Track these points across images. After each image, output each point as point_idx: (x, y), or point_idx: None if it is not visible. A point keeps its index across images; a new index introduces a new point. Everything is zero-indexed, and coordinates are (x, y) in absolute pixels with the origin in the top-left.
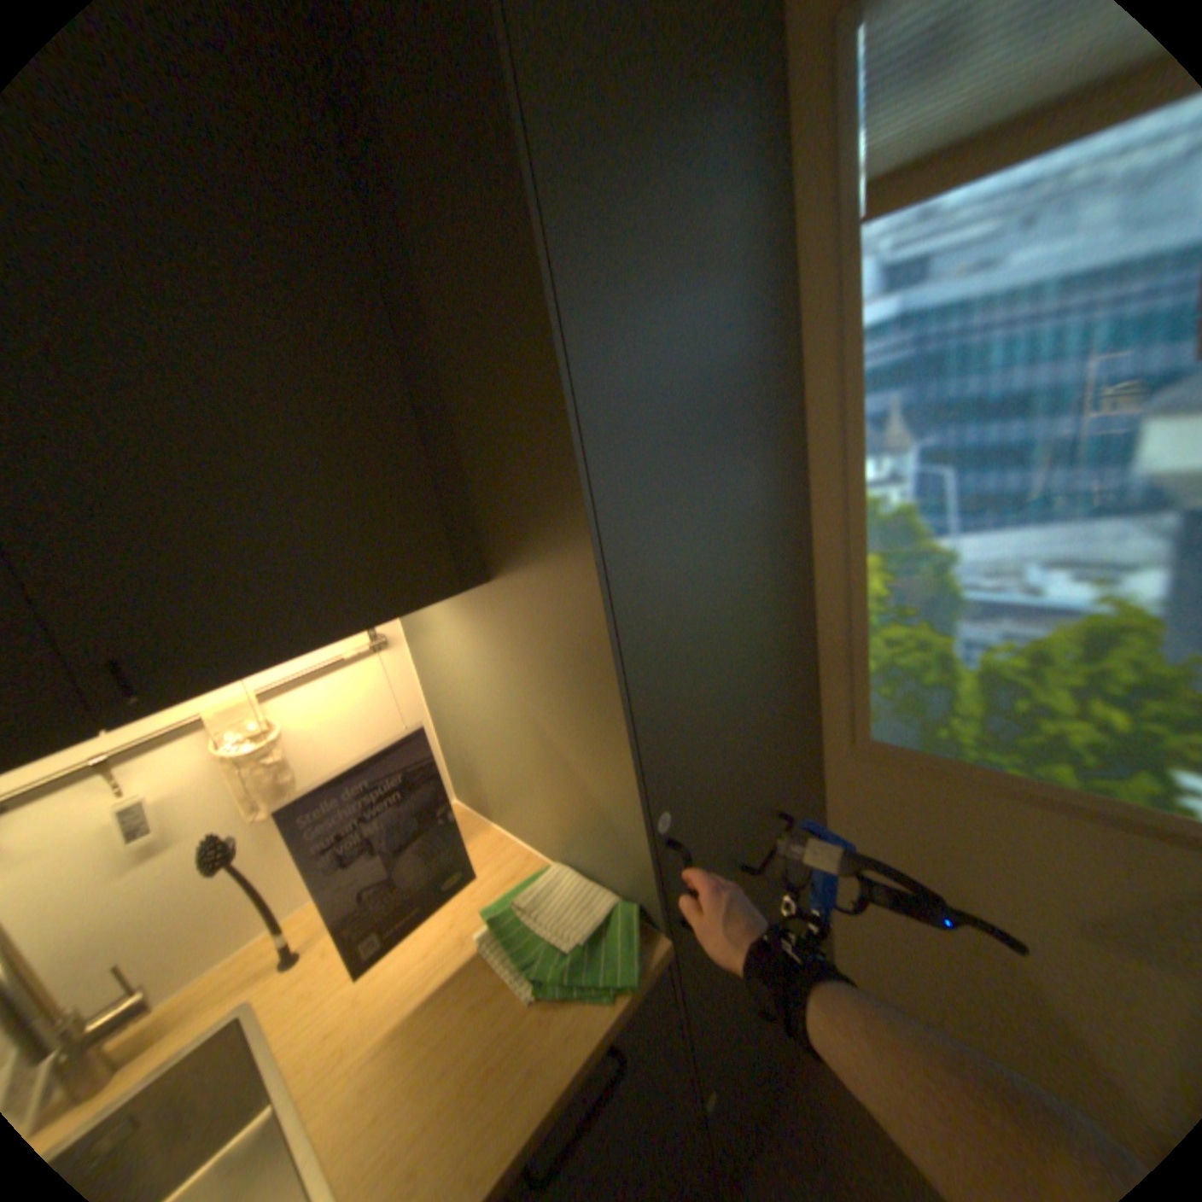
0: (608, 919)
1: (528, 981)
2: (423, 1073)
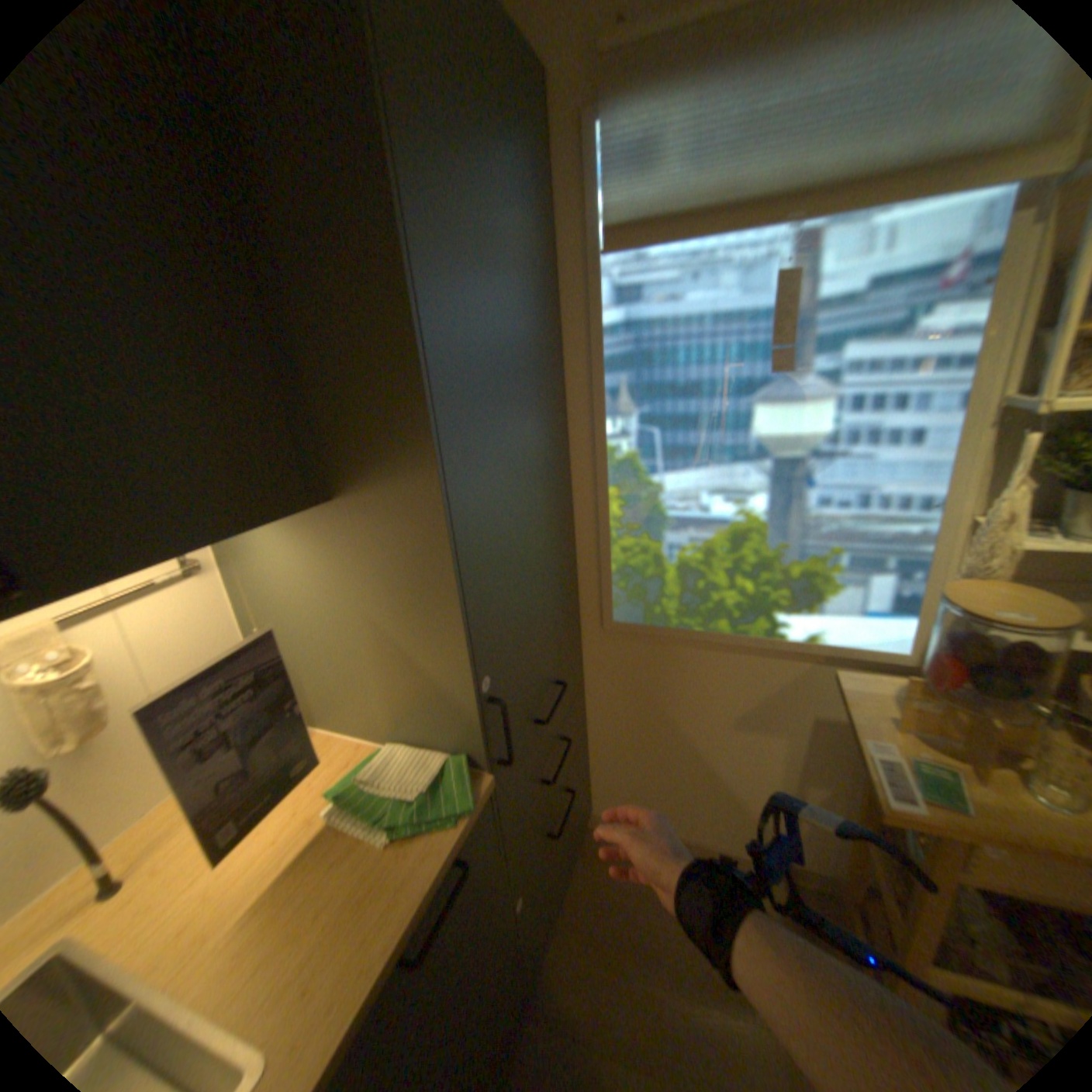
0: (442, 771)
1: (382, 830)
2: (298, 922)
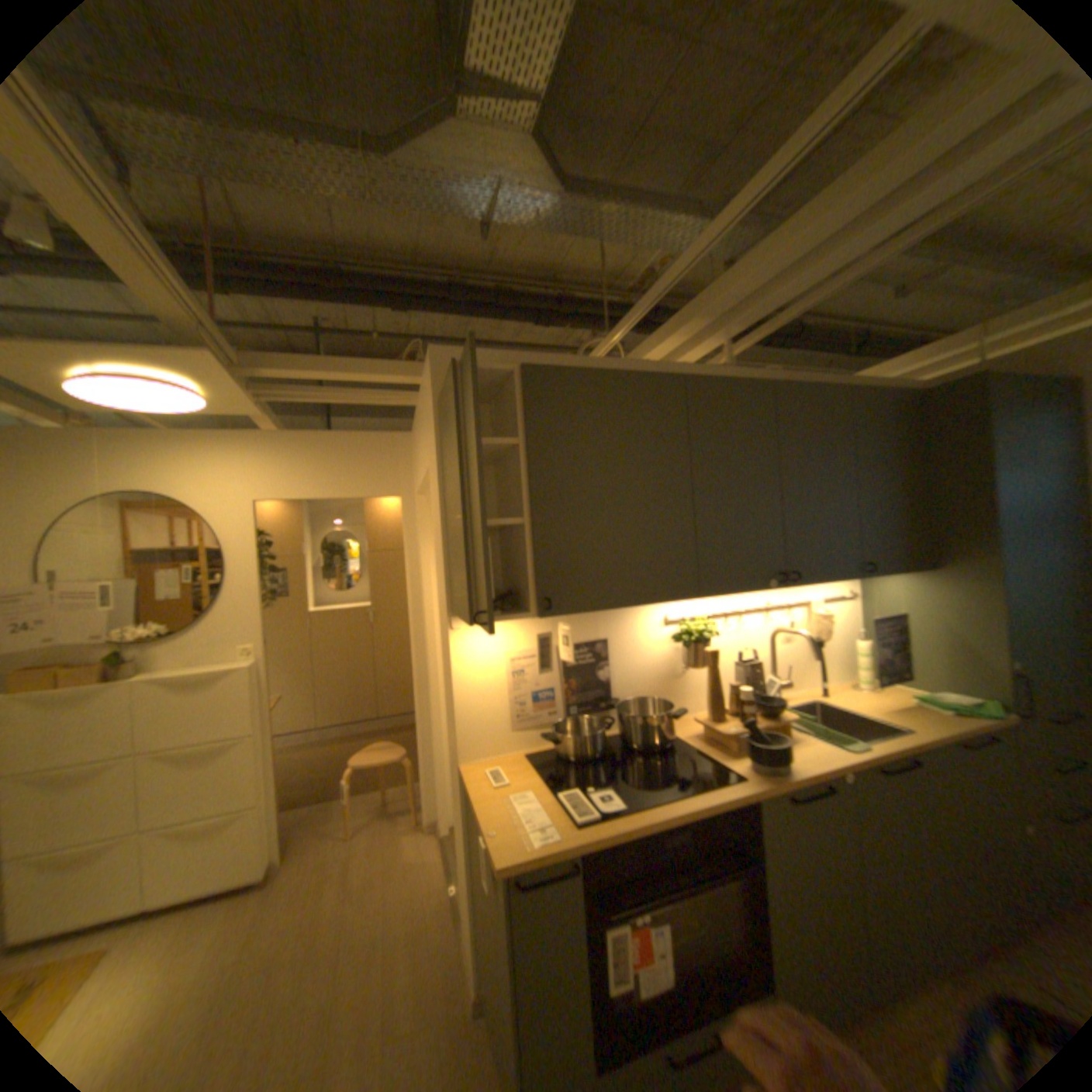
0: (982, 703)
1: (948, 711)
2: (913, 718)
